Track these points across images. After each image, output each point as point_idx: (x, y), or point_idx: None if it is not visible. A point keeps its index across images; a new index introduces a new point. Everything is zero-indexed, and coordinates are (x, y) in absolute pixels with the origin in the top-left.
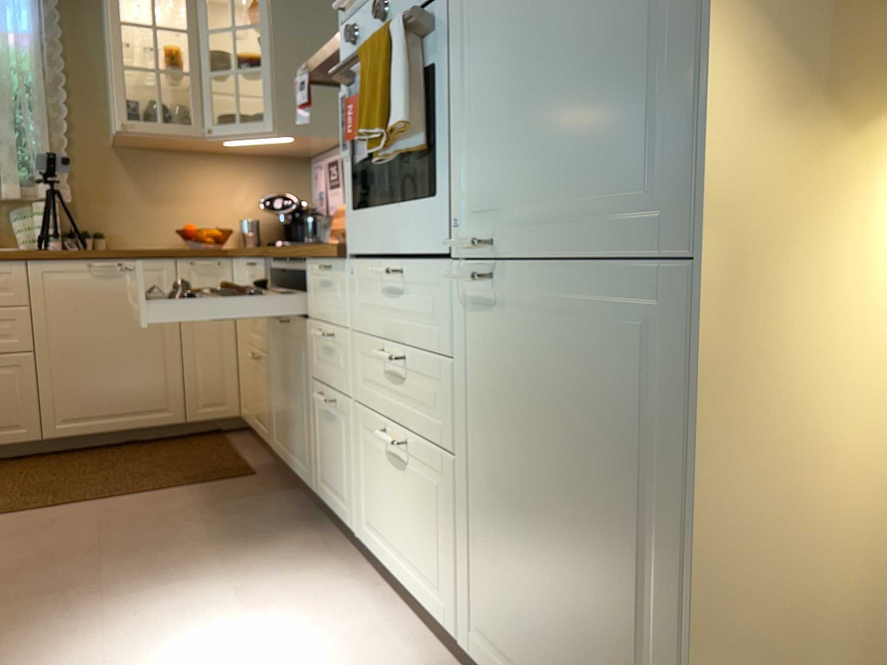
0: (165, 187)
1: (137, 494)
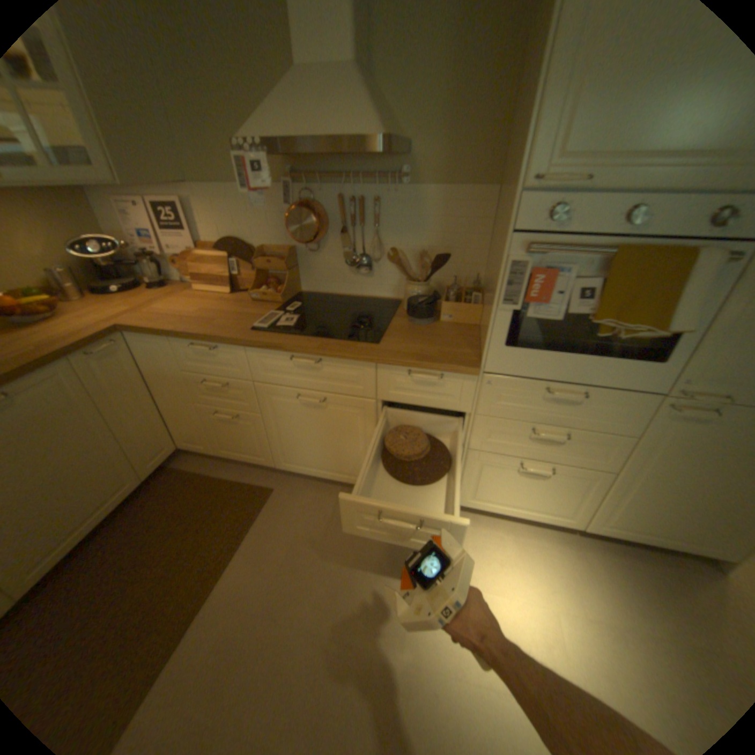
0: None
1: (224, 568)
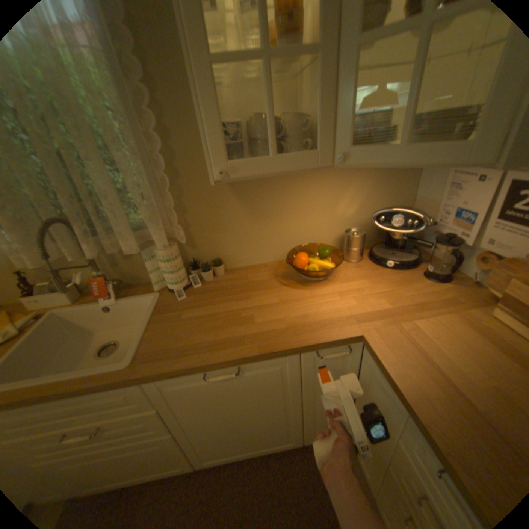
0: (274, 204)
1: None
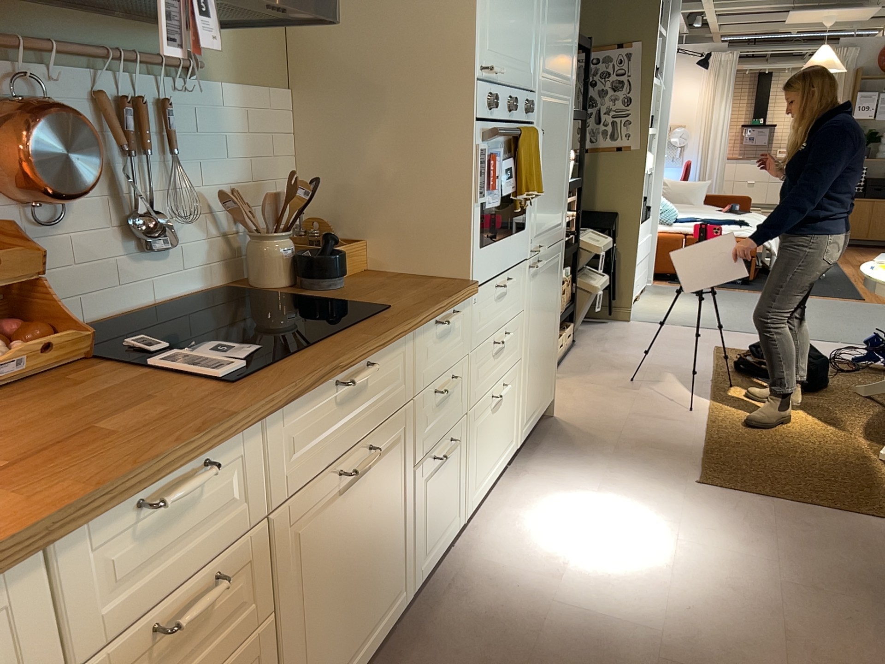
0: None
1: None
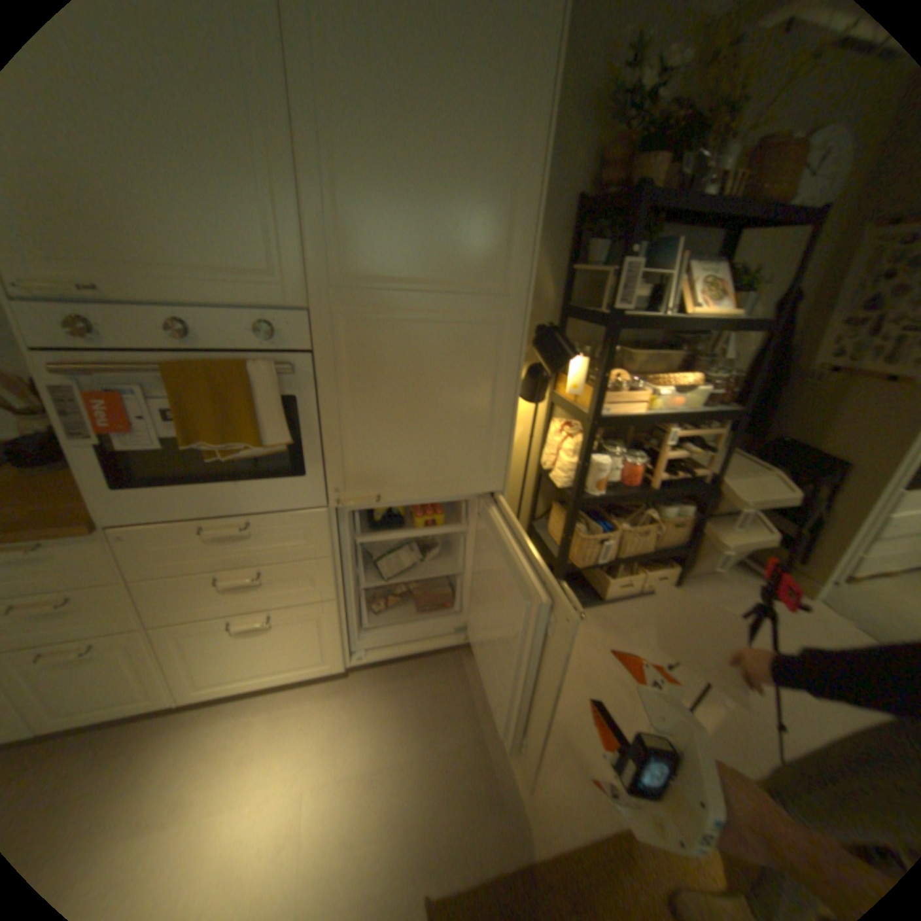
0: None
1: None
